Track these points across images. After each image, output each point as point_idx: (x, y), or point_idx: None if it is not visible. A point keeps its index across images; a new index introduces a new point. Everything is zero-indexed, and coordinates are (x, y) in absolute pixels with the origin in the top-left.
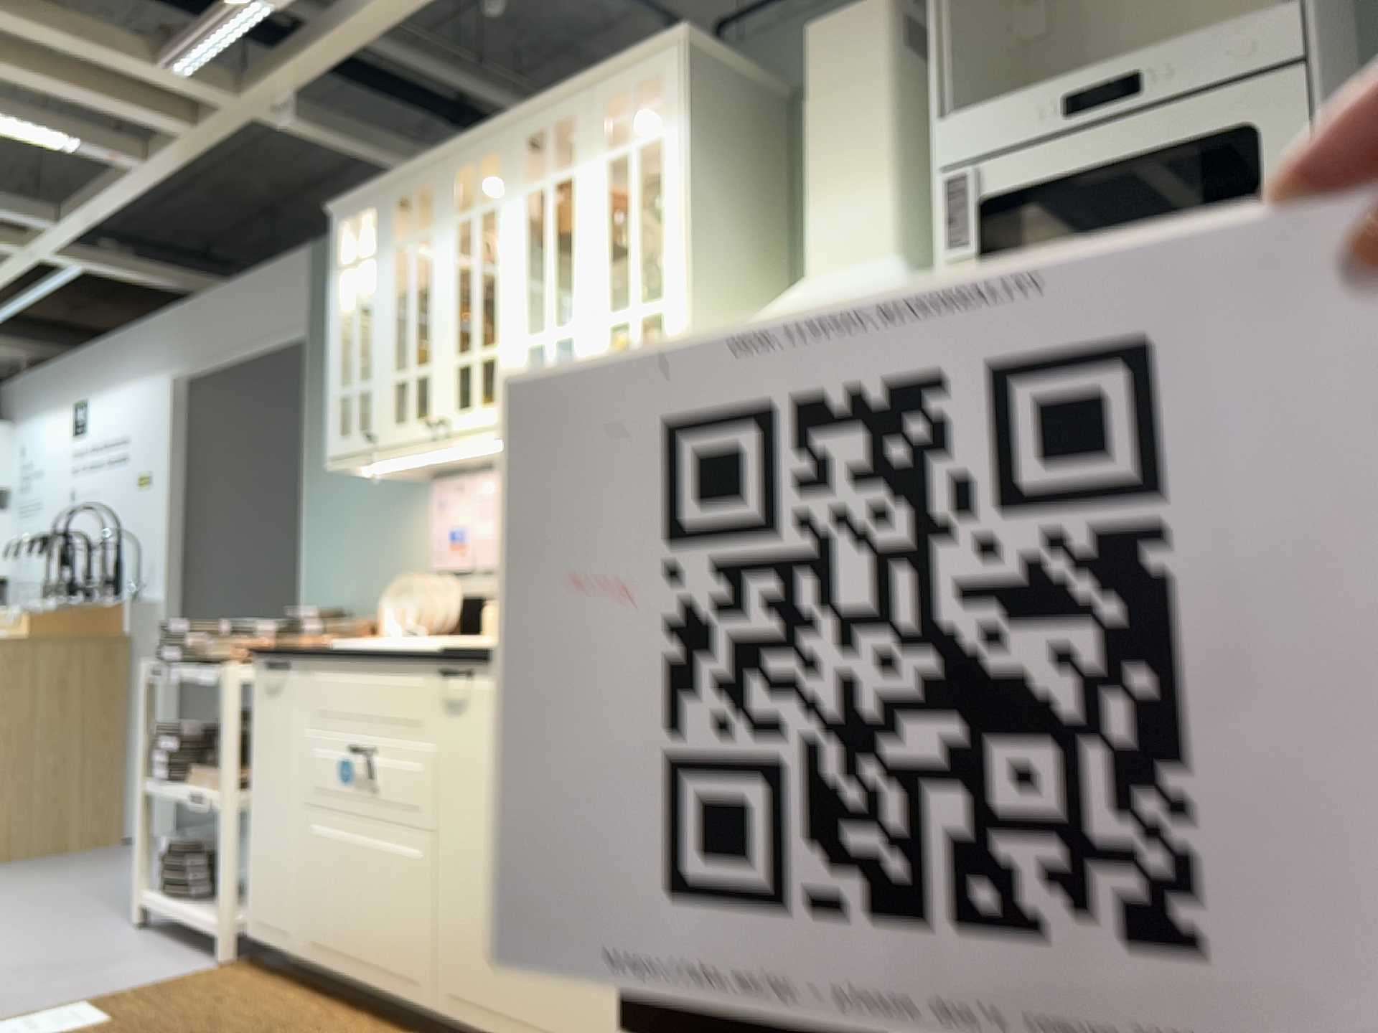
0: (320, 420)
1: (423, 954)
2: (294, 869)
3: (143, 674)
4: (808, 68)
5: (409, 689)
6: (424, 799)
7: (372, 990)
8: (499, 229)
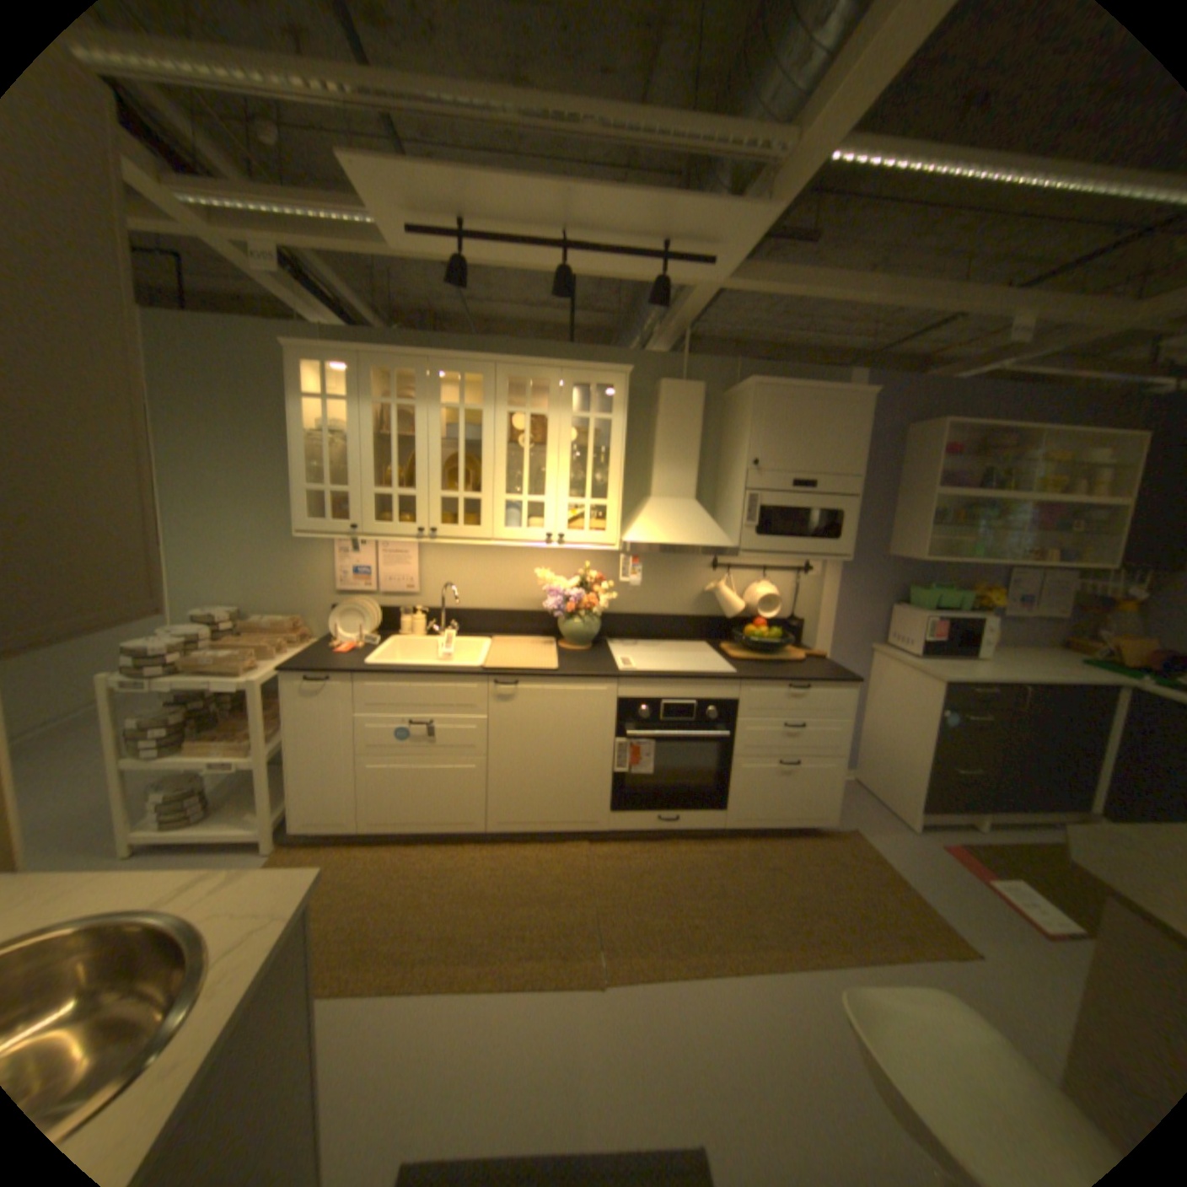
0: (176, 466)
1: (479, 809)
2: (348, 791)
3: (106, 687)
4: (665, 401)
5: (465, 690)
6: (480, 741)
7: (434, 833)
8: (485, 425)
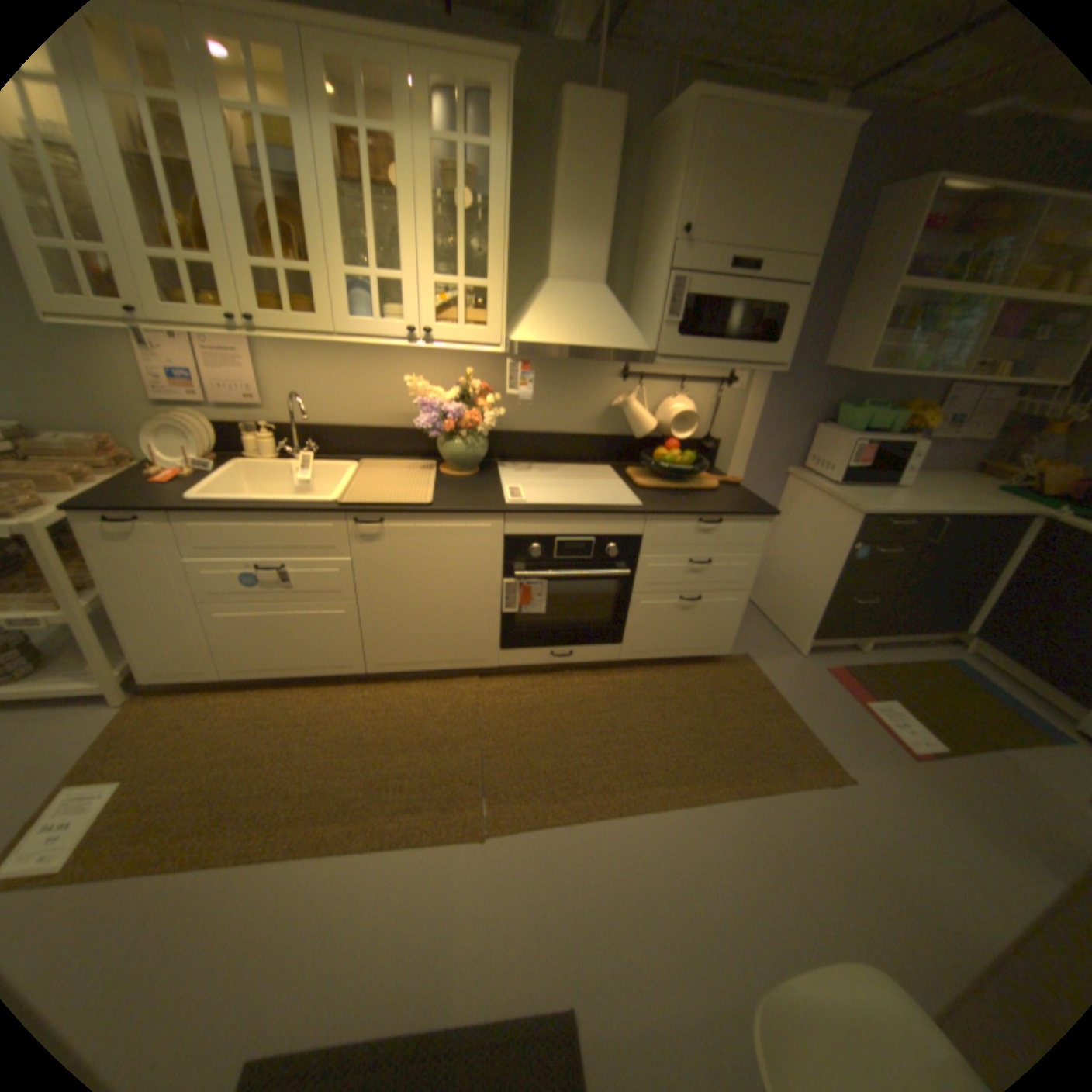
0: None
1: (356, 652)
2: (199, 640)
3: None
4: (569, 126)
5: (319, 530)
6: (347, 585)
7: (309, 676)
8: (299, 148)
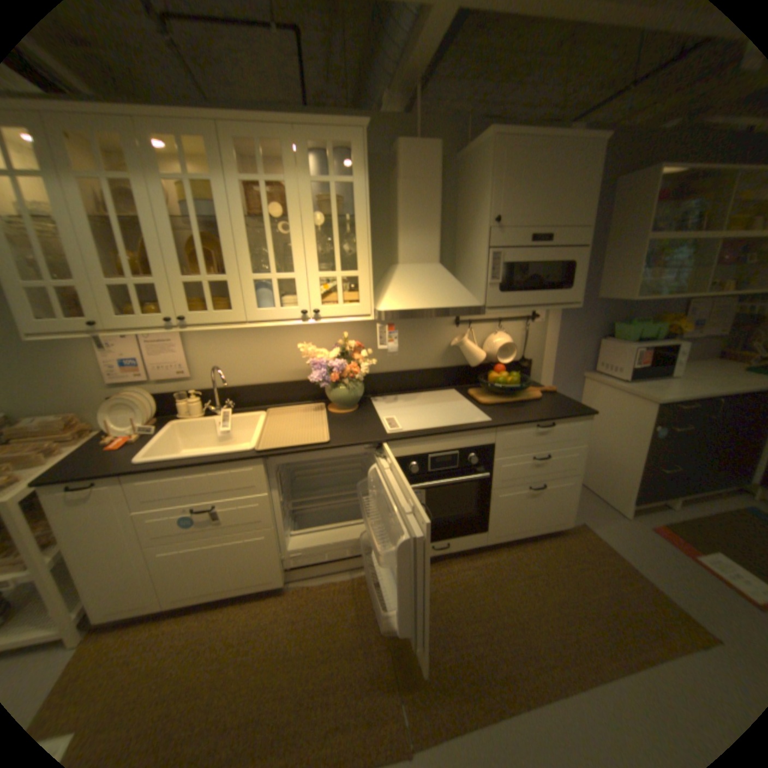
0: None
1: (274, 570)
2: (142, 579)
3: None
4: (403, 161)
5: (240, 474)
6: (264, 516)
7: (235, 596)
8: (215, 197)
